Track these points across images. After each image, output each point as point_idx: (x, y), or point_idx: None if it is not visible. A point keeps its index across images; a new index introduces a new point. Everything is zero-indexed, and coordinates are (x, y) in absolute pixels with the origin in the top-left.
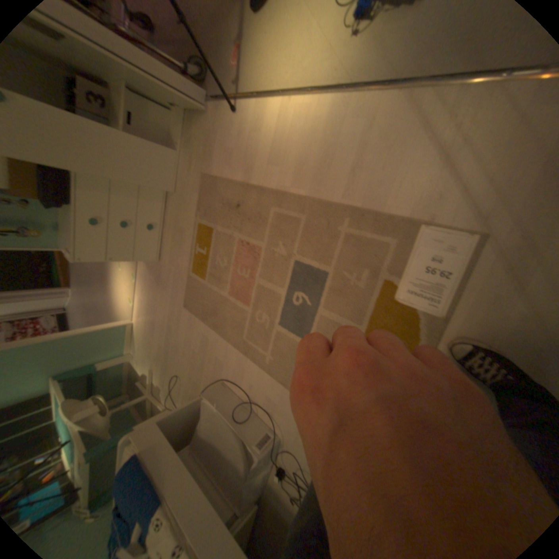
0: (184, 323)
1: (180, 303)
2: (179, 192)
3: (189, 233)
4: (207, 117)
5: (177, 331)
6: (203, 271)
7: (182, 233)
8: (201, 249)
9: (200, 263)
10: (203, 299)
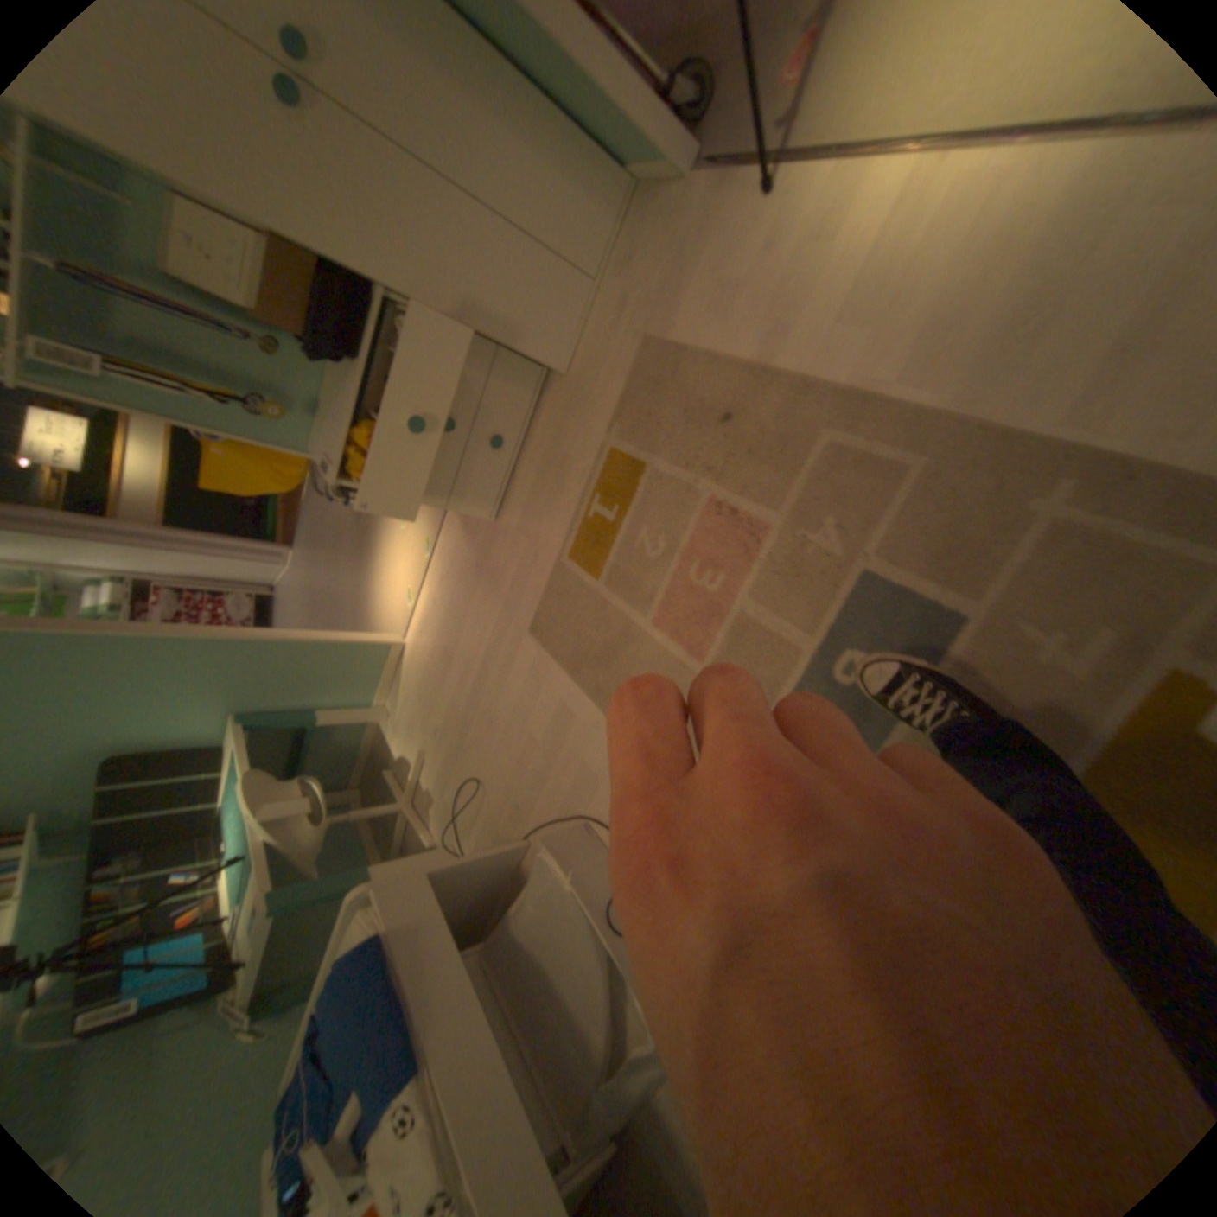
0: (523, 669)
1: (526, 623)
2: (581, 375)
3: (584, 471)
4: (690, 208)
5: (502, 684)
6: (599, 561)
7: (566, 467)
8: (605, 510)
9: (595, 542)
10: (584, 625)
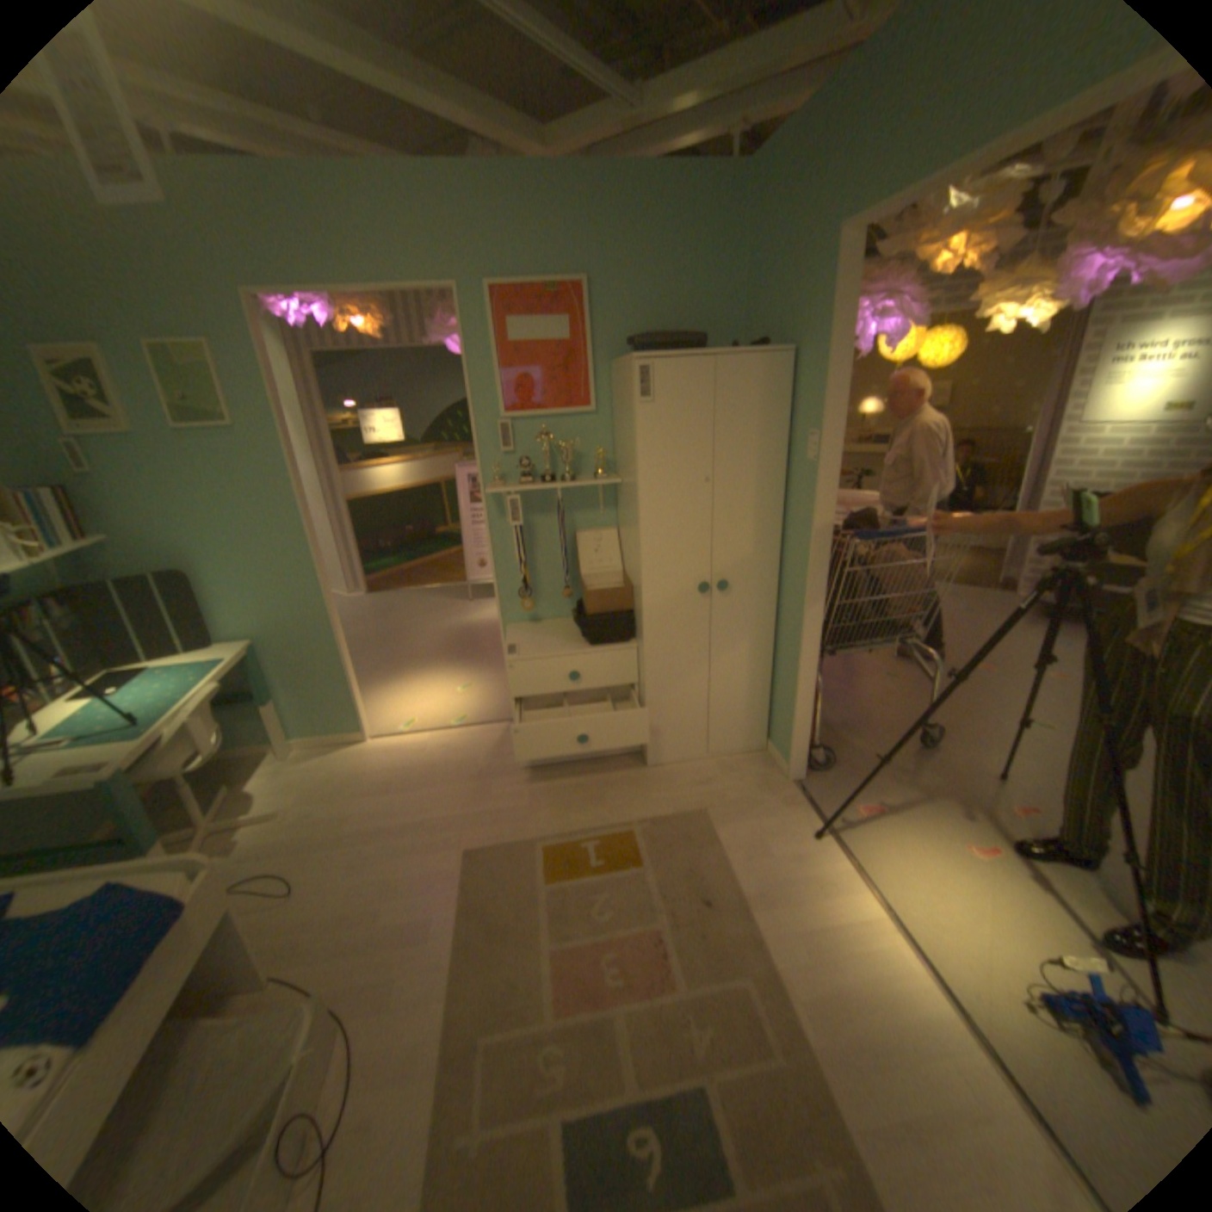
0: (430, 872)
1: (468, 849)
2: (655, 782)
3: (605, 824)
4: (779, 797)
5: (402, 861)
6: (559, 880)
7: (597, 809)
8: (594, 859)
9: (569, 867)
10: (506, 902)
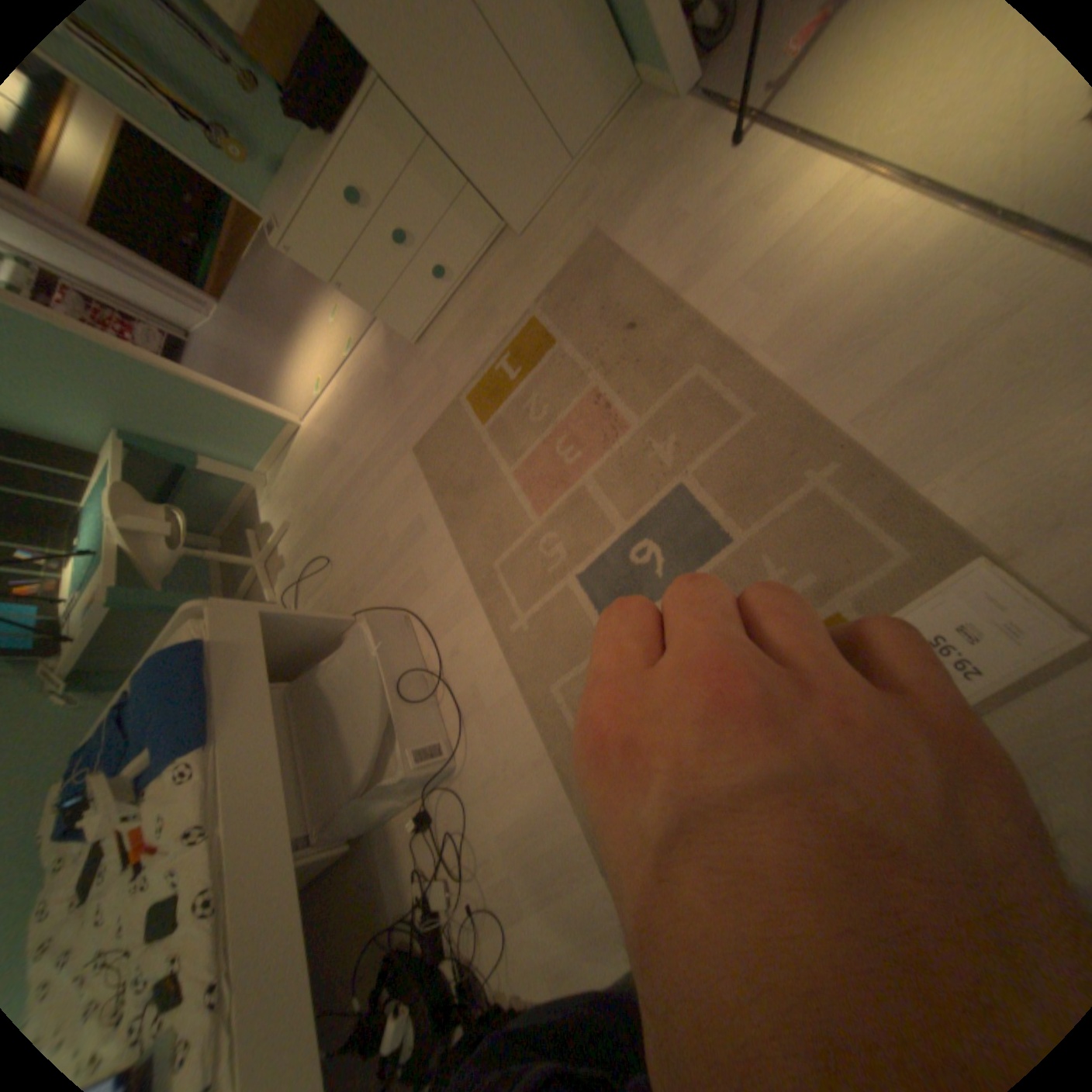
0: (398, 481)
1: (412, 444)
2: (532, 244)
3: (505, 330)
4: (674, 132)
5: (376, 488)
6: (490, 411)
7: (492, 322)
8: (510, 370)
9: (493, 394)
10: (460, 460)
